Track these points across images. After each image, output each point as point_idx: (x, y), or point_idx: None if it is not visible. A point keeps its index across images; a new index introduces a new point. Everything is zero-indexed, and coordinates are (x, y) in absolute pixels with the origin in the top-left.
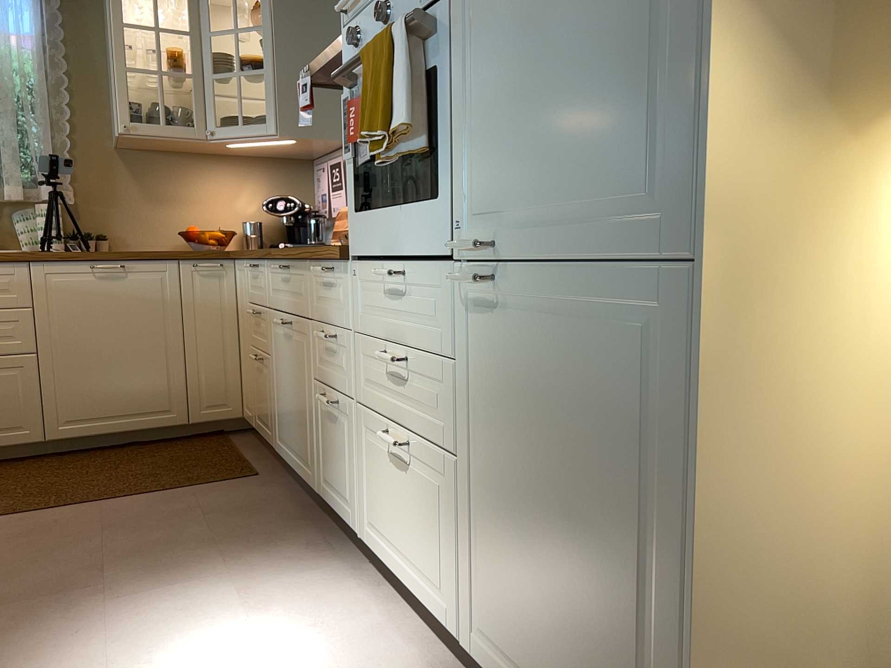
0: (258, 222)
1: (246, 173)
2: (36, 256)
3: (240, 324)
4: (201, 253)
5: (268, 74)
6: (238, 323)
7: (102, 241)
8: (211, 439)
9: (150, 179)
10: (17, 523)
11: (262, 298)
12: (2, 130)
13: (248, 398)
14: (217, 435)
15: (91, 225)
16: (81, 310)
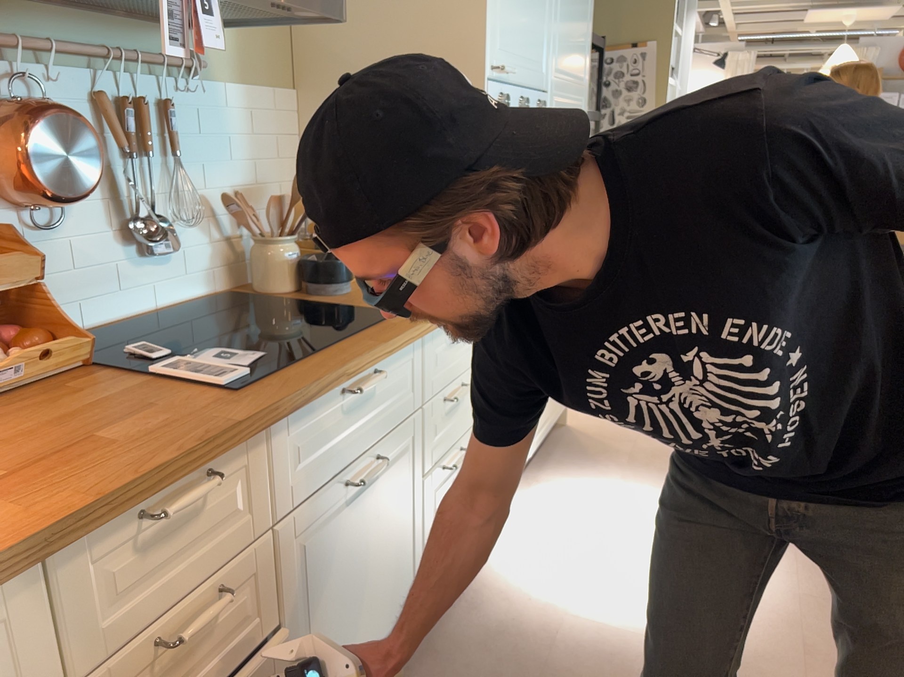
0: None
1: None
2: None
3: None
4: None
5: None
6: None
7: None
8: None
9: None
10: None
11: (232, 541)
12: None
13: None
14: None
15: None
16: None
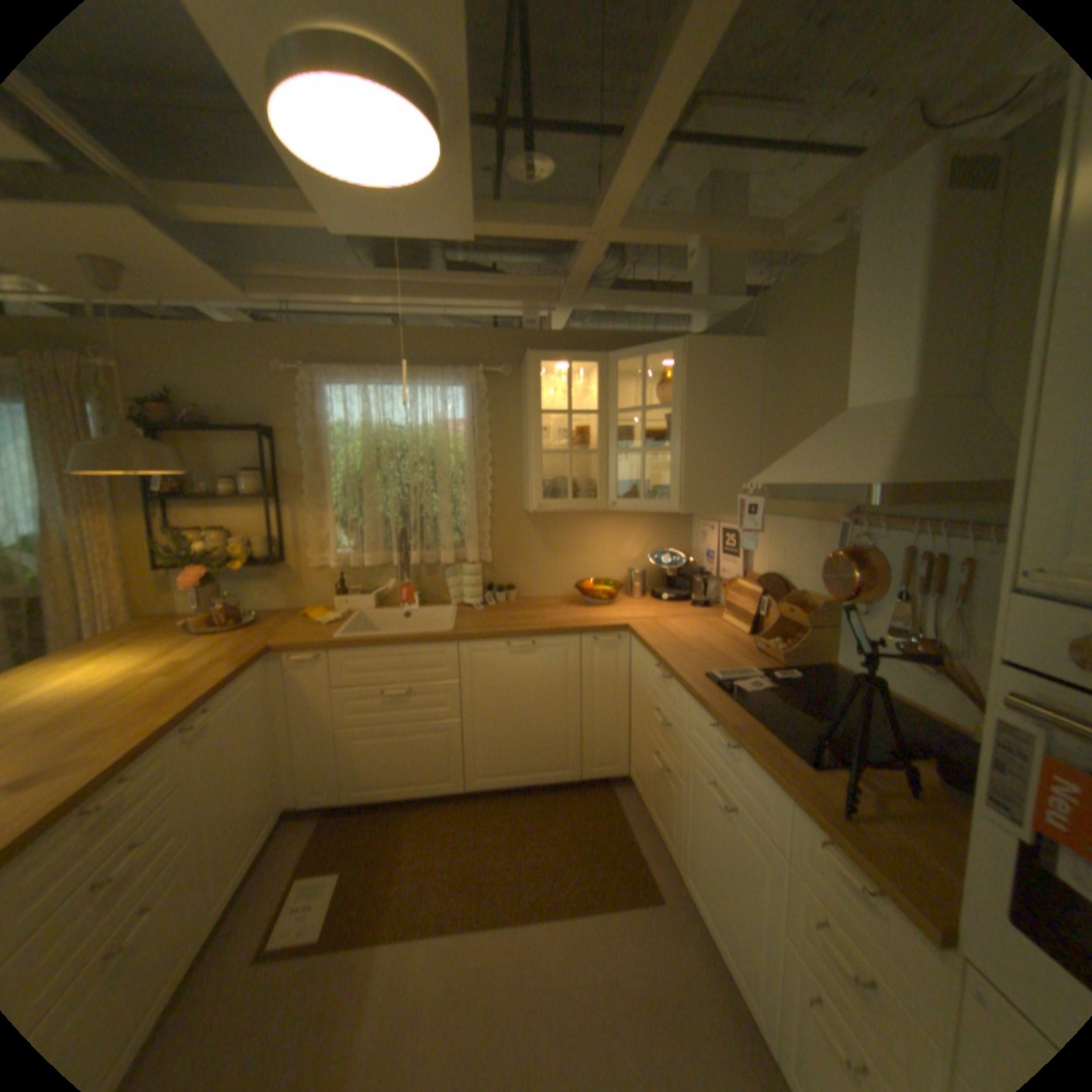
0: (640, 566)
1: (632, 523)
2: (465, 636)
3: (635, 696)
4: (601, 628)
5: (675, 452)
6: (631, 692)
7: (510, 589)
8: (600, 795)
9: (551, 533)
10: (444, 954)
11: (676, 716)
12: (441, 504)
13: (638, 770)
14: (604, 787)
15: (503, 575)
16: (498, 681)
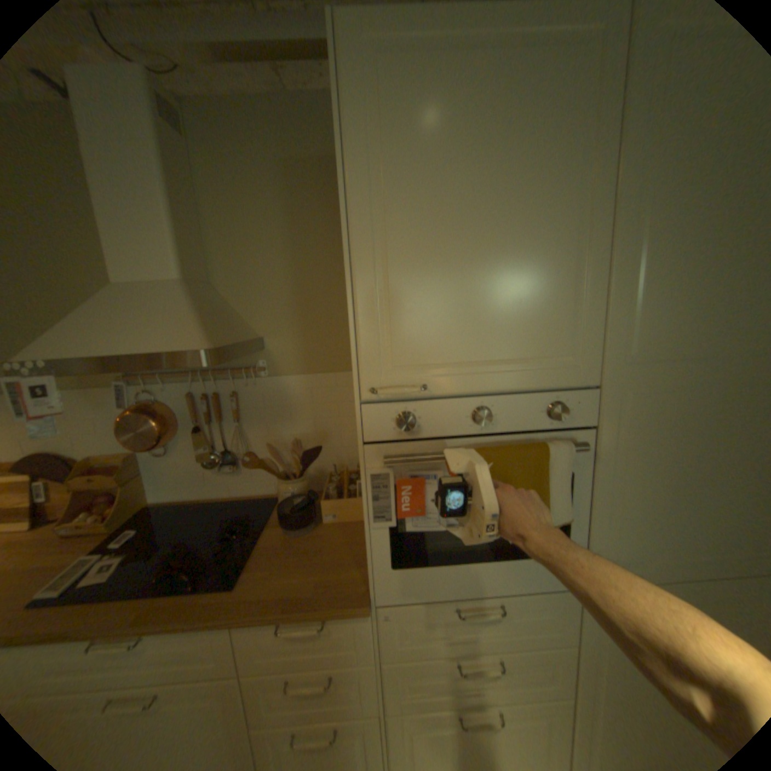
0: None
1: None
2: None
3: None
4: None
5: None
6: None
7: None
8: None
9: None
10: None
11: None
12: None
13: None
14: None
15: None
16: None
